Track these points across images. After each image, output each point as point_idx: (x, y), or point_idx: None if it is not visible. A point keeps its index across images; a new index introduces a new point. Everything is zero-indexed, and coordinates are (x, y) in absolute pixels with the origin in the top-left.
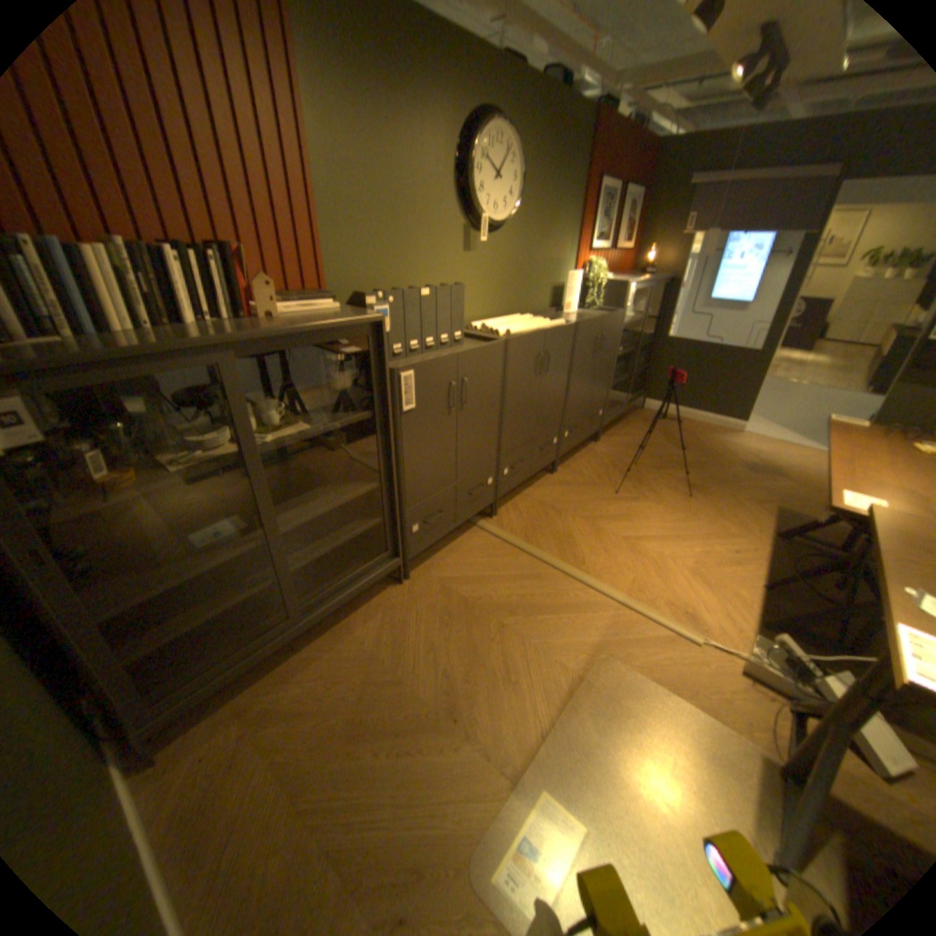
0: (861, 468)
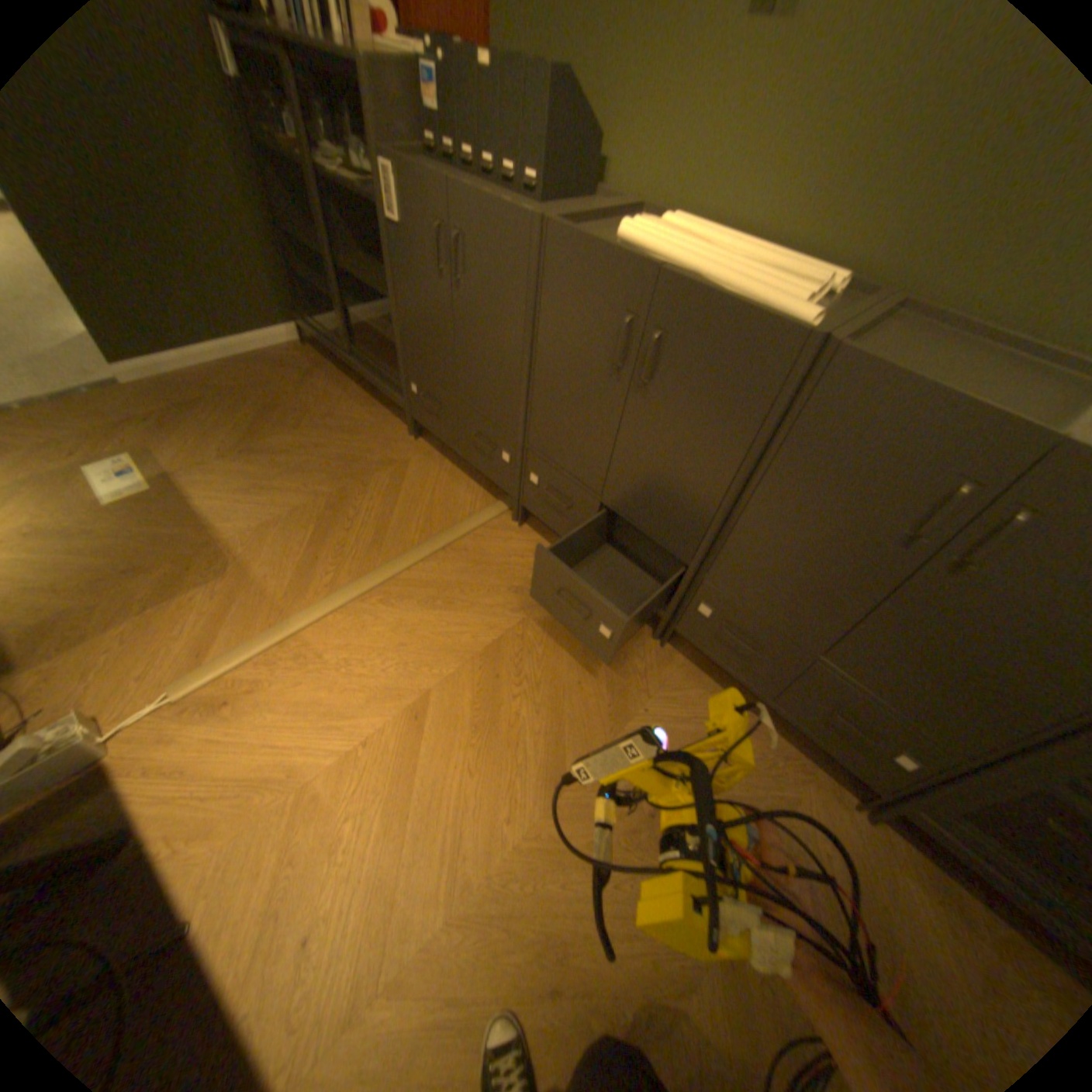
0: None
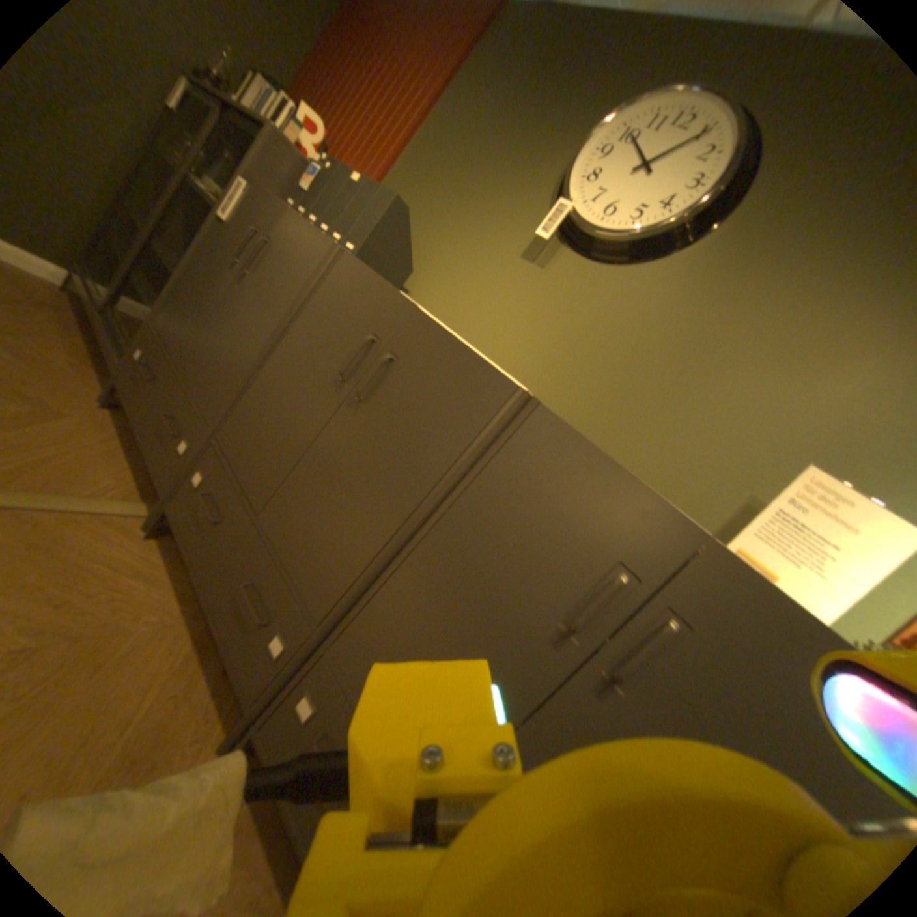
0: None
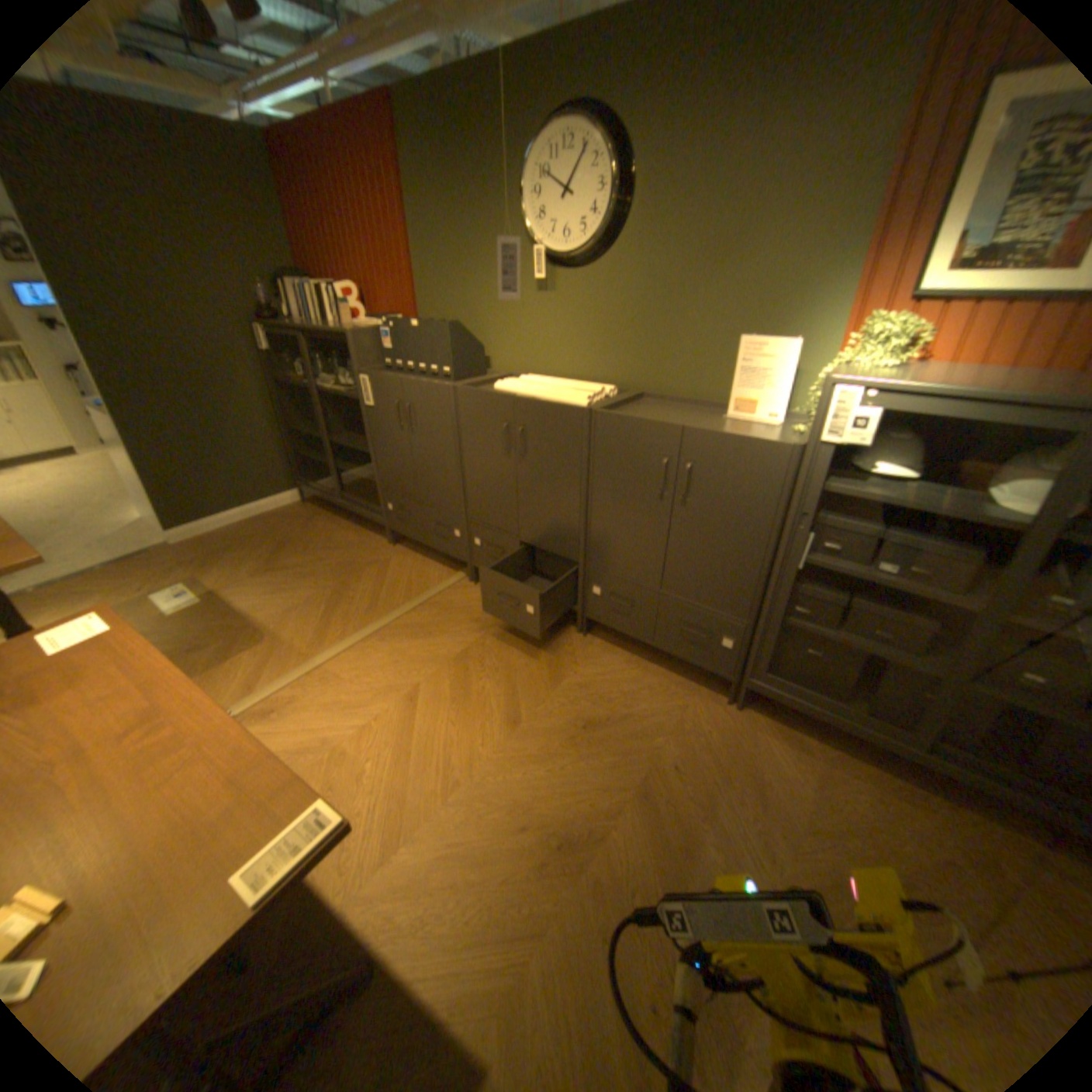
0: (122, 691)
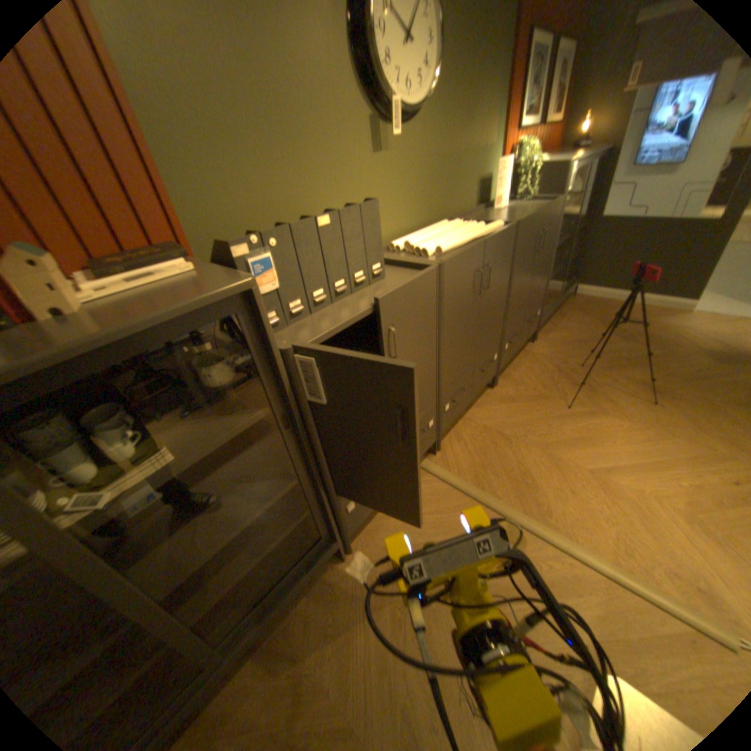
0: None
